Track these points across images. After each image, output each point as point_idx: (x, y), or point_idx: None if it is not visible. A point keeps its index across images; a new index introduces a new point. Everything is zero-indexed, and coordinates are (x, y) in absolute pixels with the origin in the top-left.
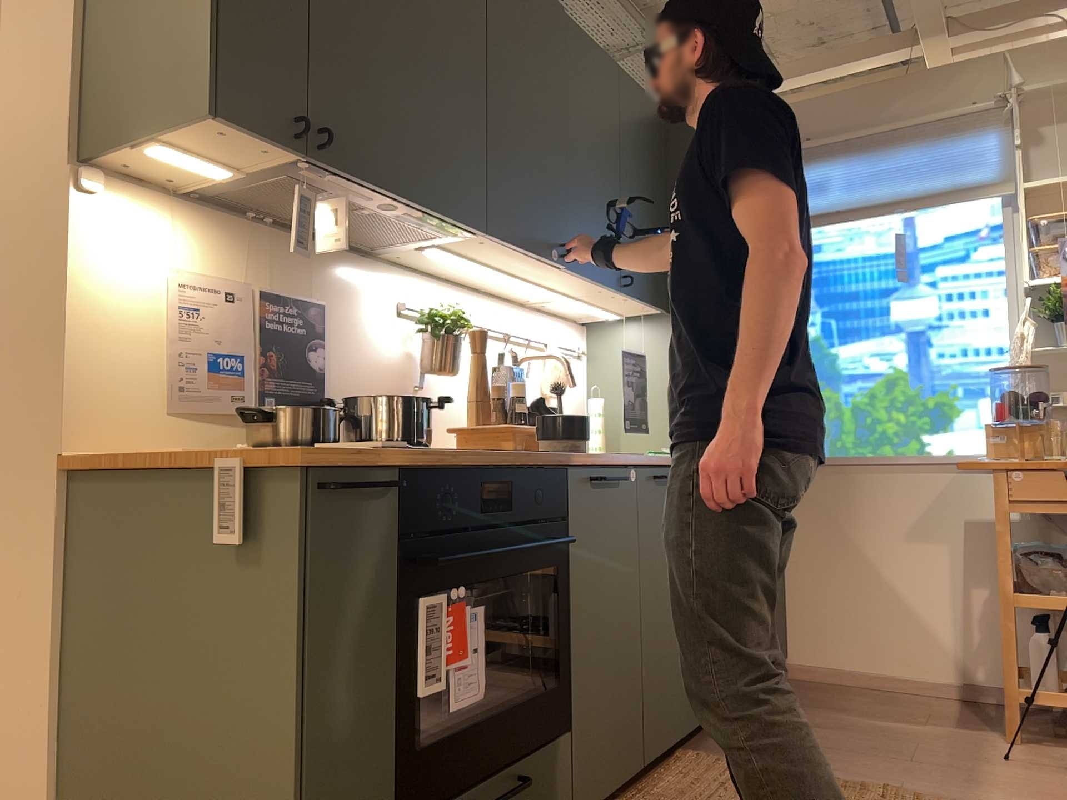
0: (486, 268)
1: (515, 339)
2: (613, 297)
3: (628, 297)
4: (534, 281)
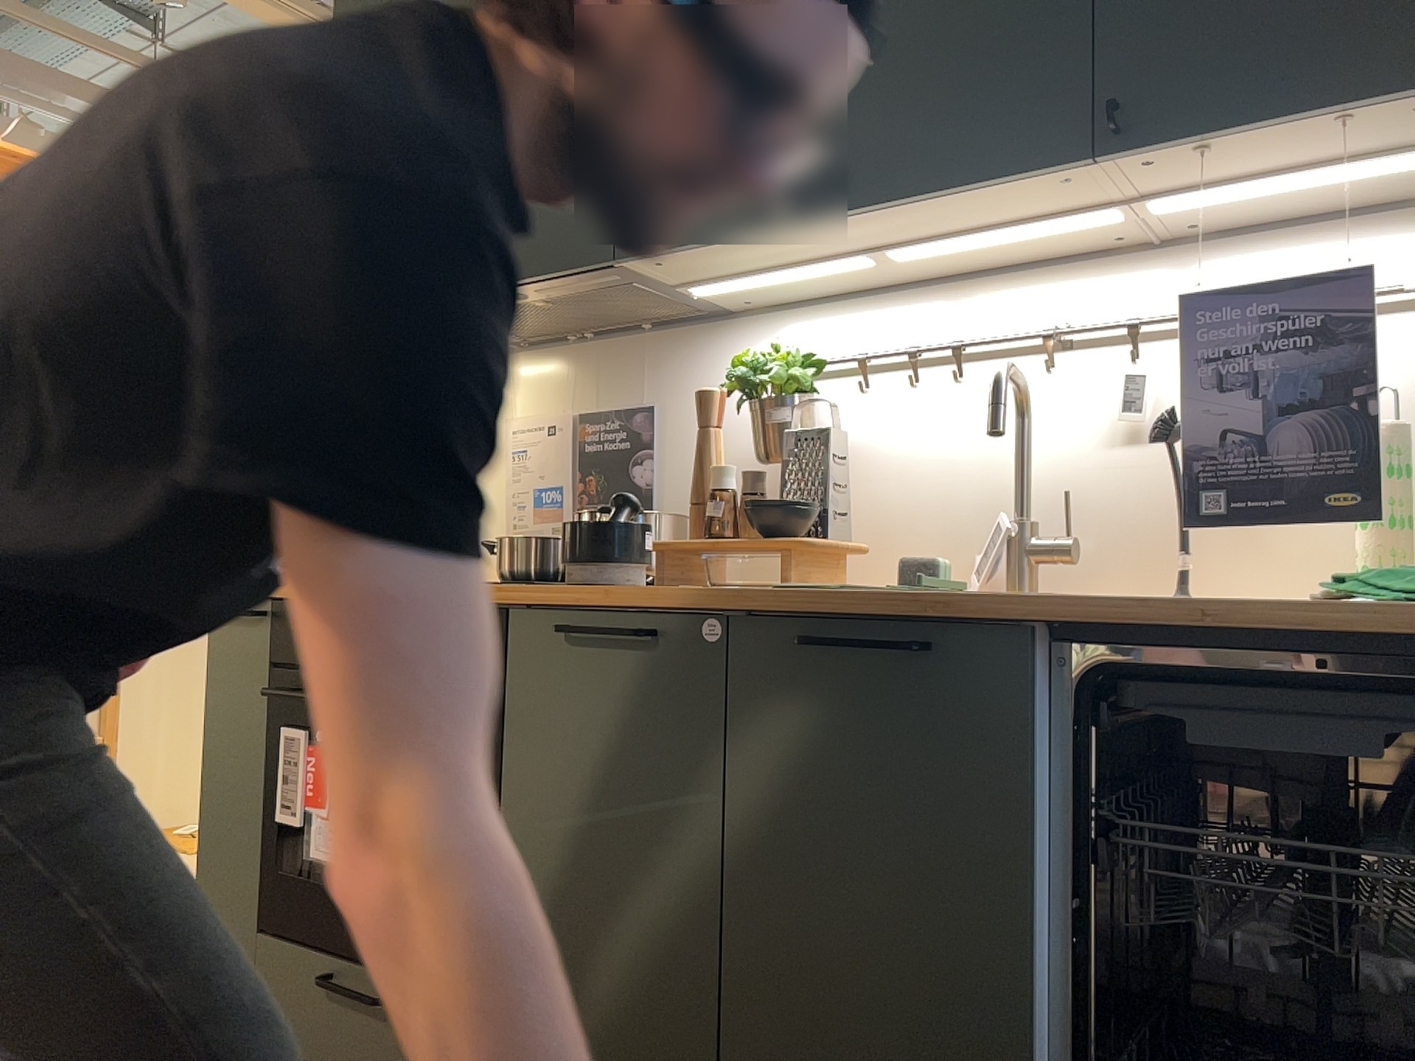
0: (806, 269)
1: (1093, 337)
2: (1158, 166)
3: (1186, 149)
4: (931, 239)
